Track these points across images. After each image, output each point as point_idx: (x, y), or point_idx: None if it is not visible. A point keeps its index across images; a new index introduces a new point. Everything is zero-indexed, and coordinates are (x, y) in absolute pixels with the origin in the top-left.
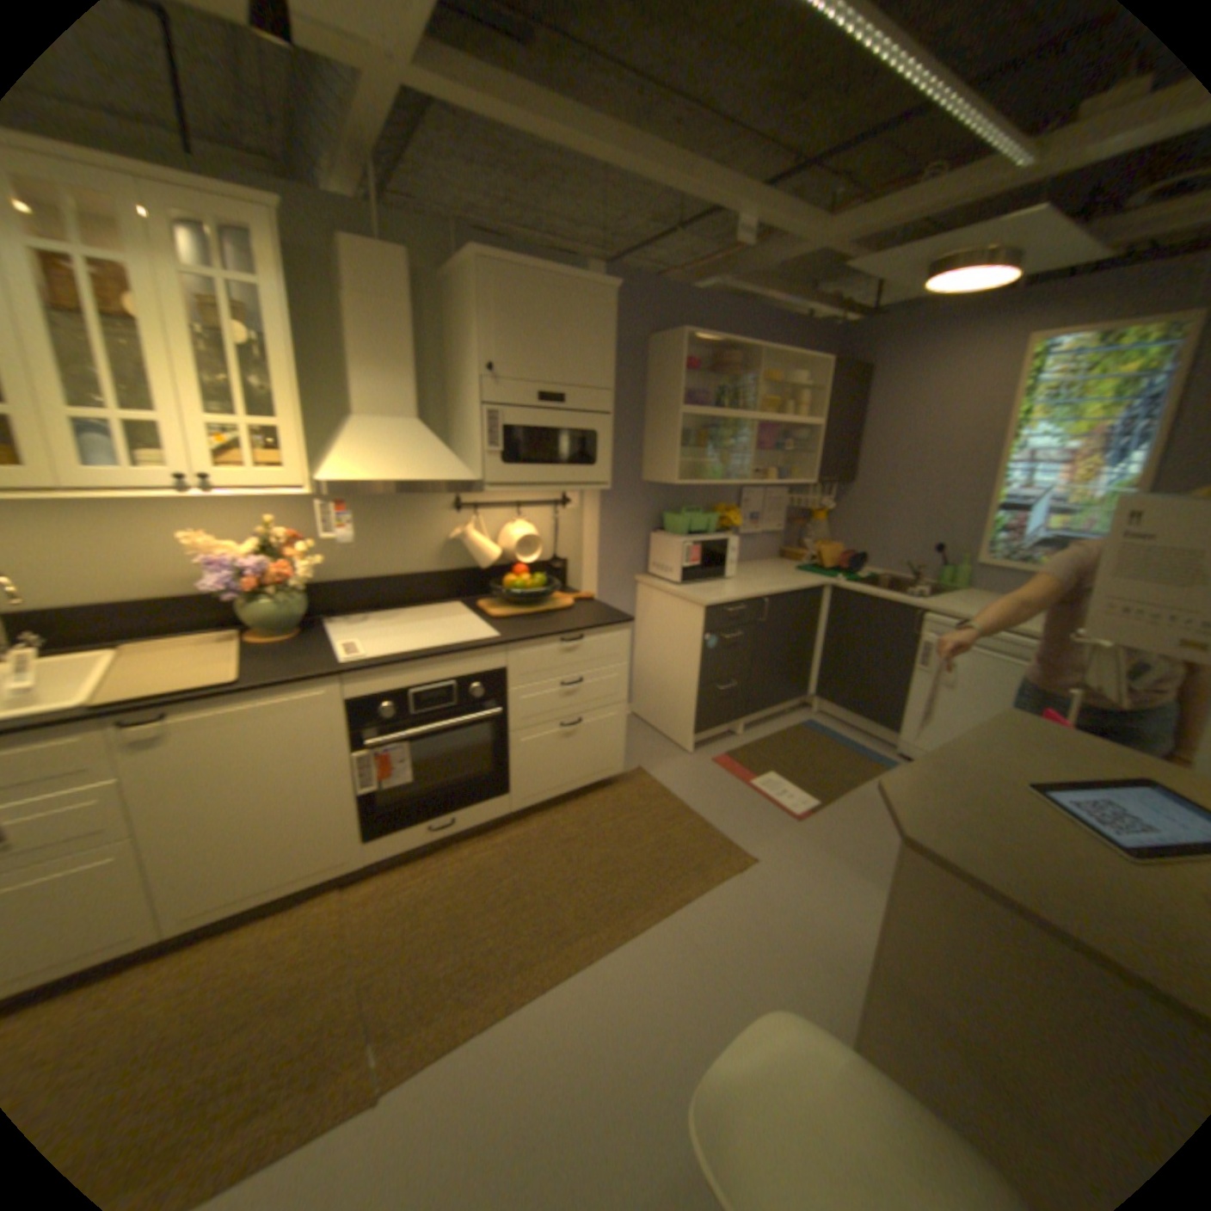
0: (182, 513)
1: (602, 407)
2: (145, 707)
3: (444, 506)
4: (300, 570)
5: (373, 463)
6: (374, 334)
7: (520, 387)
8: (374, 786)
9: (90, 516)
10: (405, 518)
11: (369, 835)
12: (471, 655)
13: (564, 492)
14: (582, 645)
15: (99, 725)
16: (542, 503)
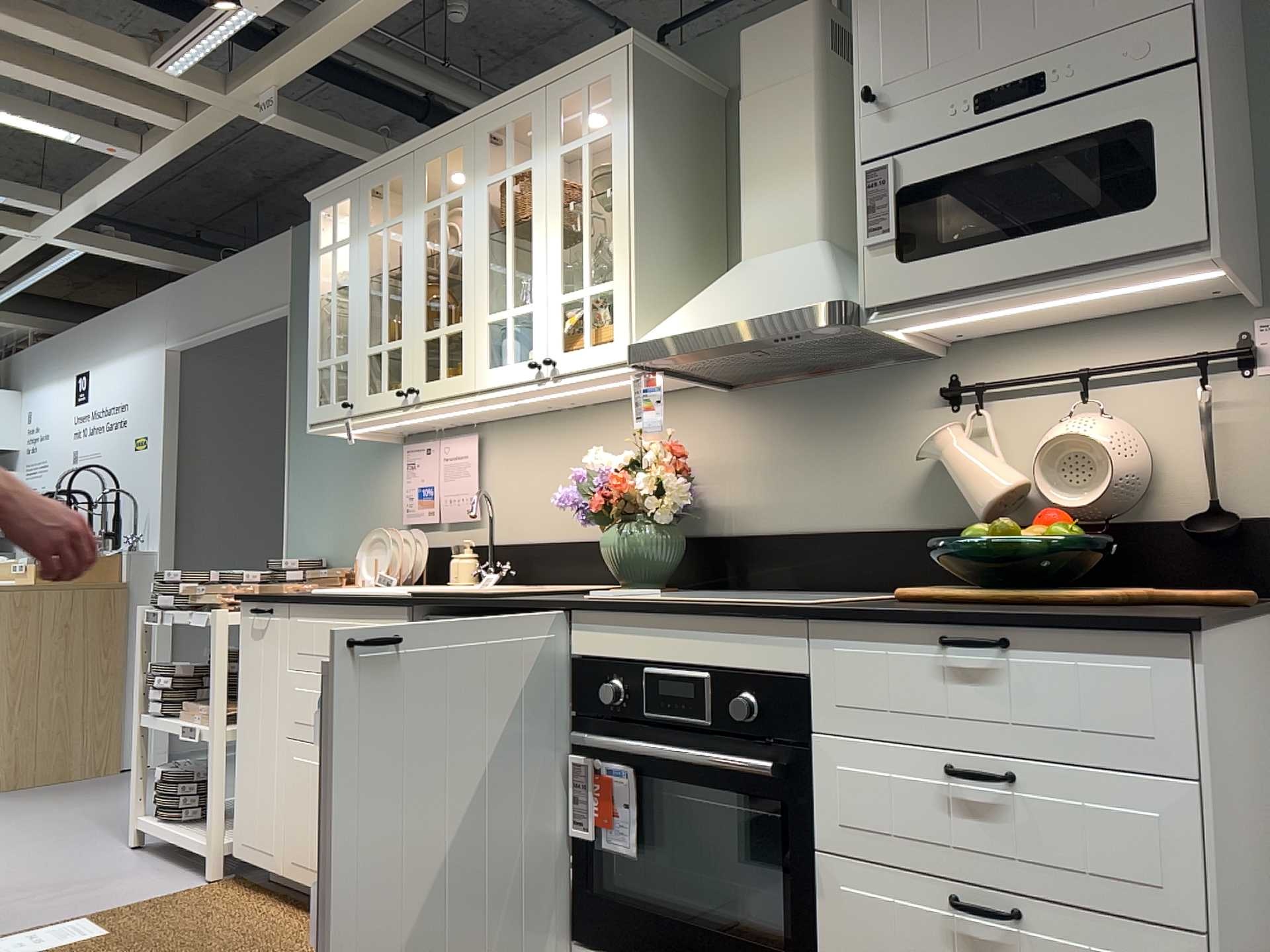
0: (624, 438)
1: (1159, 56)
2: (426, 601)
3: (928, 399)
4: (686, 502)
5: (706, 311)
6: (768, 139)
7: (933, 104)
8: (591, 835)
9: (566, 446)
10: (860, 428)
11: (583, 933)
12: (743, 628)
13: (1245, 331)
14: (1012, 672)
15: (406, 614)
16: (1162, 365)
